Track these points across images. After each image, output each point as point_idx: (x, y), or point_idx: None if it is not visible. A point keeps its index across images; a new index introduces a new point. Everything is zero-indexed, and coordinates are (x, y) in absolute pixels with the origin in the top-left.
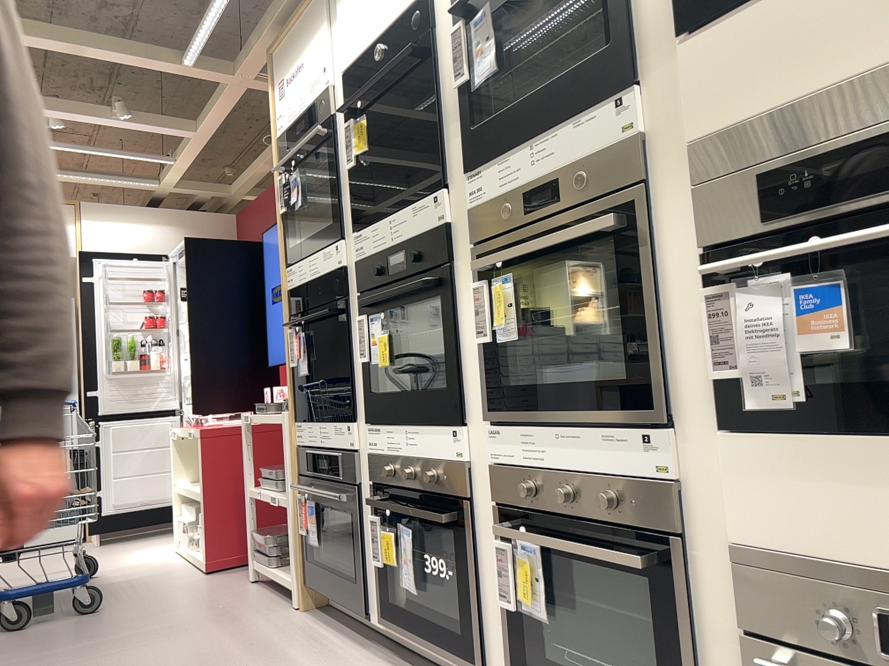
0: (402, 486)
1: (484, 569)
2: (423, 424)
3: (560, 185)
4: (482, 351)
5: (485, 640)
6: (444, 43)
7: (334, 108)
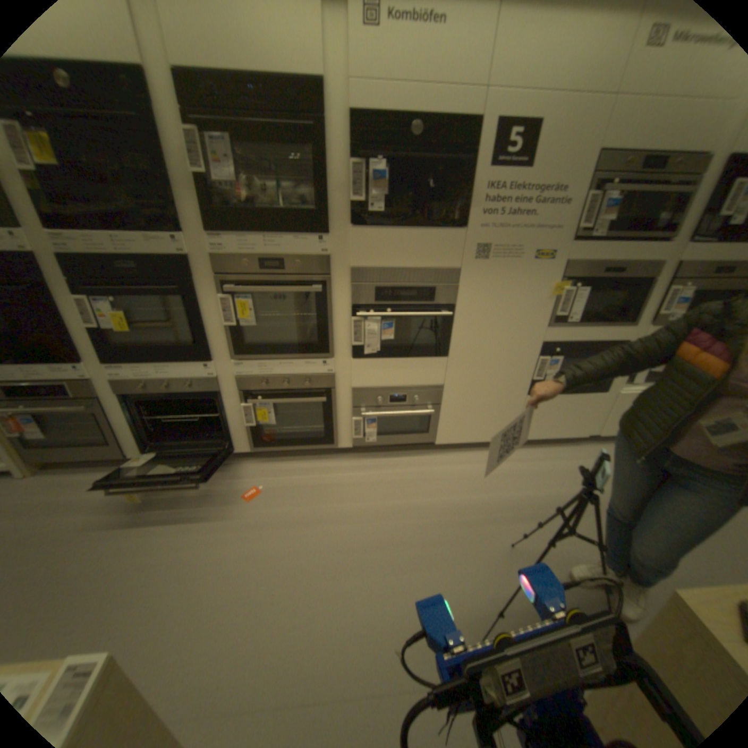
0: (155, 393)
1: (229, 416)
2: (174, 362)
3: (282, 261)
4: (226, 328)
5: (230, 439)
6: (171, 127)
7: None
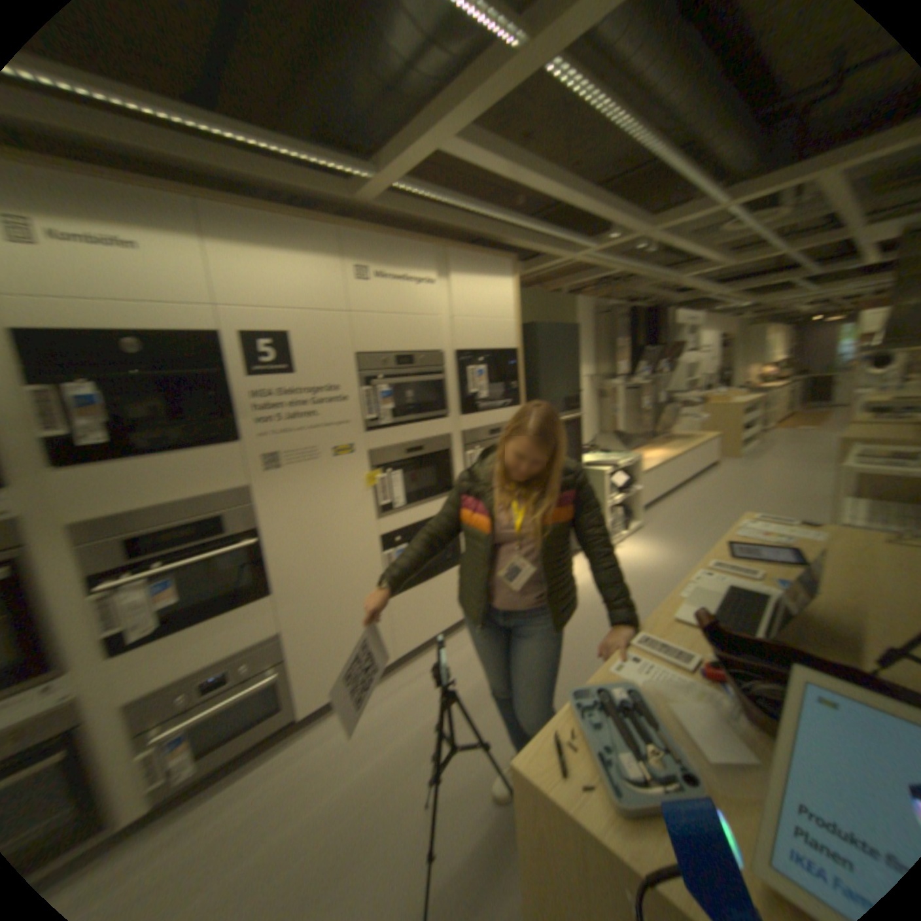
0: None
1: None
2: None
3: None
4: None
5: None
6: None
7: None
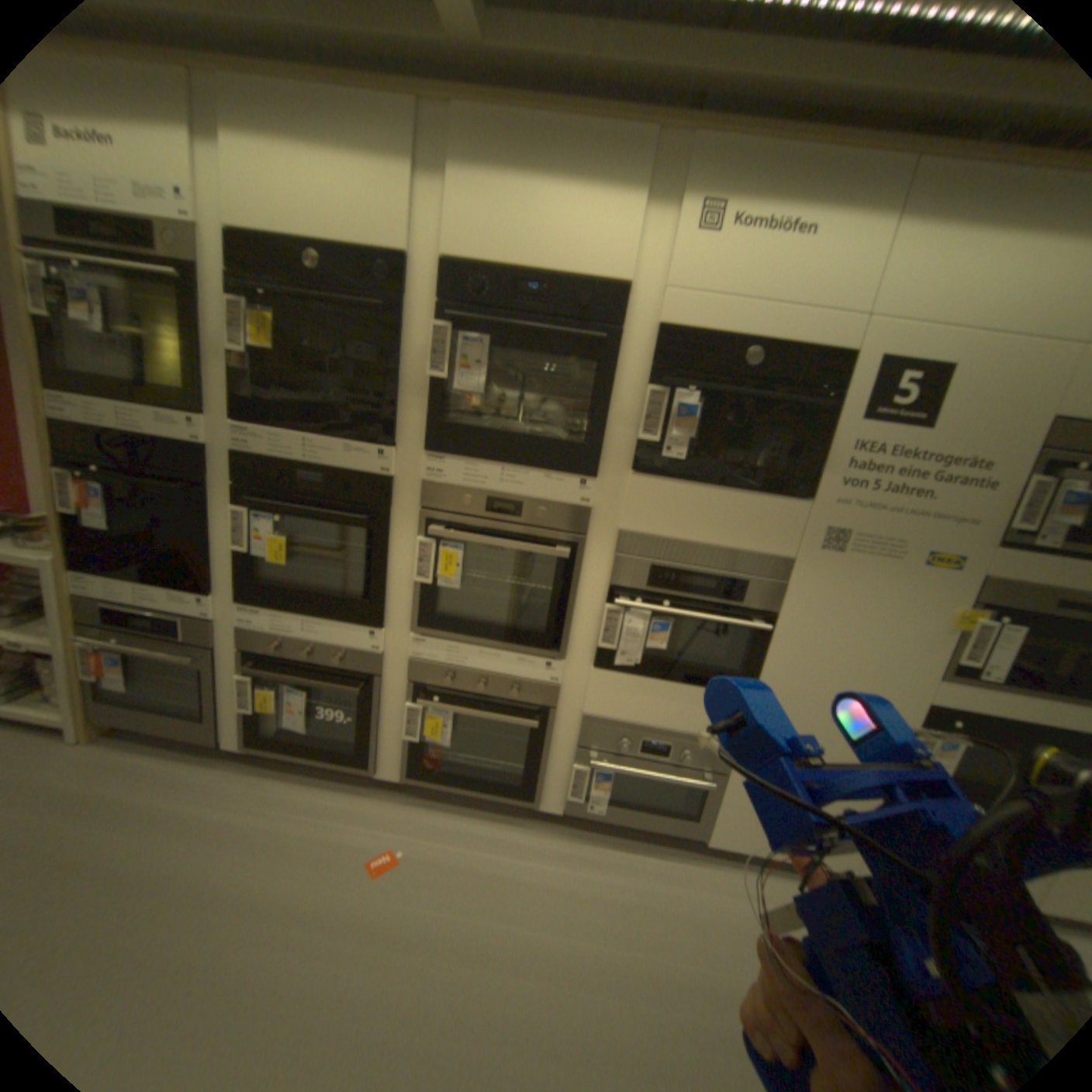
0: (291, 659)
1: (384, 717)
2: (330, 620)
3: (519, 504)
4: (415, 585)
5: (375, 754)
6: (418, 321)
7: (197, 254)
